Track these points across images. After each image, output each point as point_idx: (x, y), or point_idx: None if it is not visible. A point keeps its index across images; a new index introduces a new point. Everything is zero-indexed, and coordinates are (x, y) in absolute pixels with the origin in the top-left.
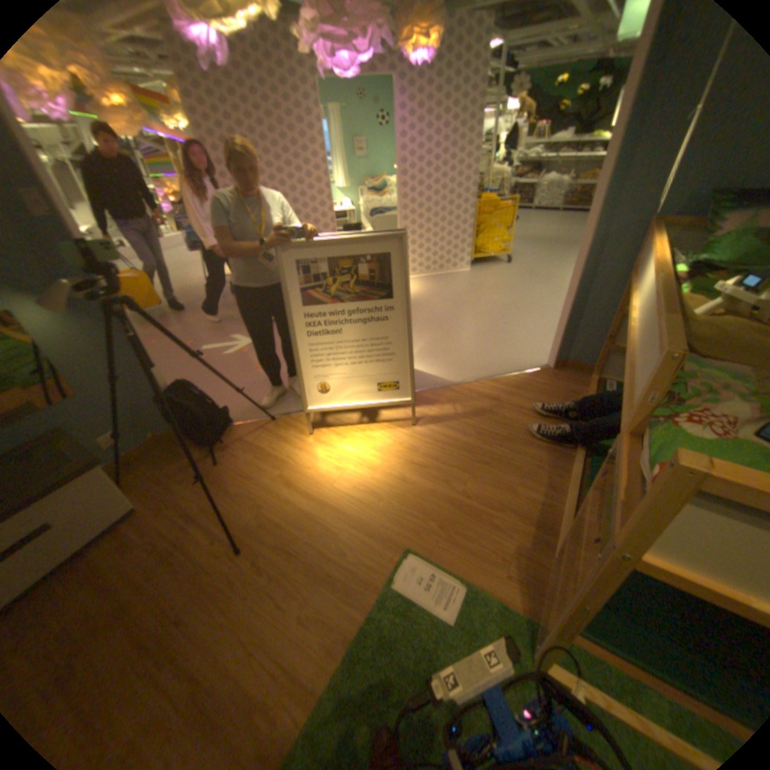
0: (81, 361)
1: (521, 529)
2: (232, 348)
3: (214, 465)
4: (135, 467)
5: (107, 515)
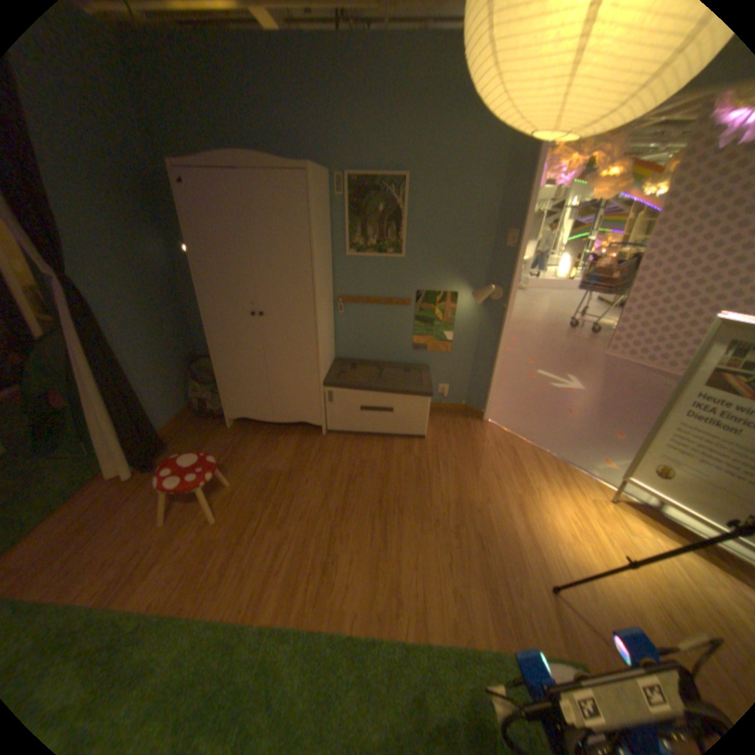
0: (464, 335)
1: None
2: (559, 383)
3: (482, 449)
4: (442, 414)
5: (414, 426)
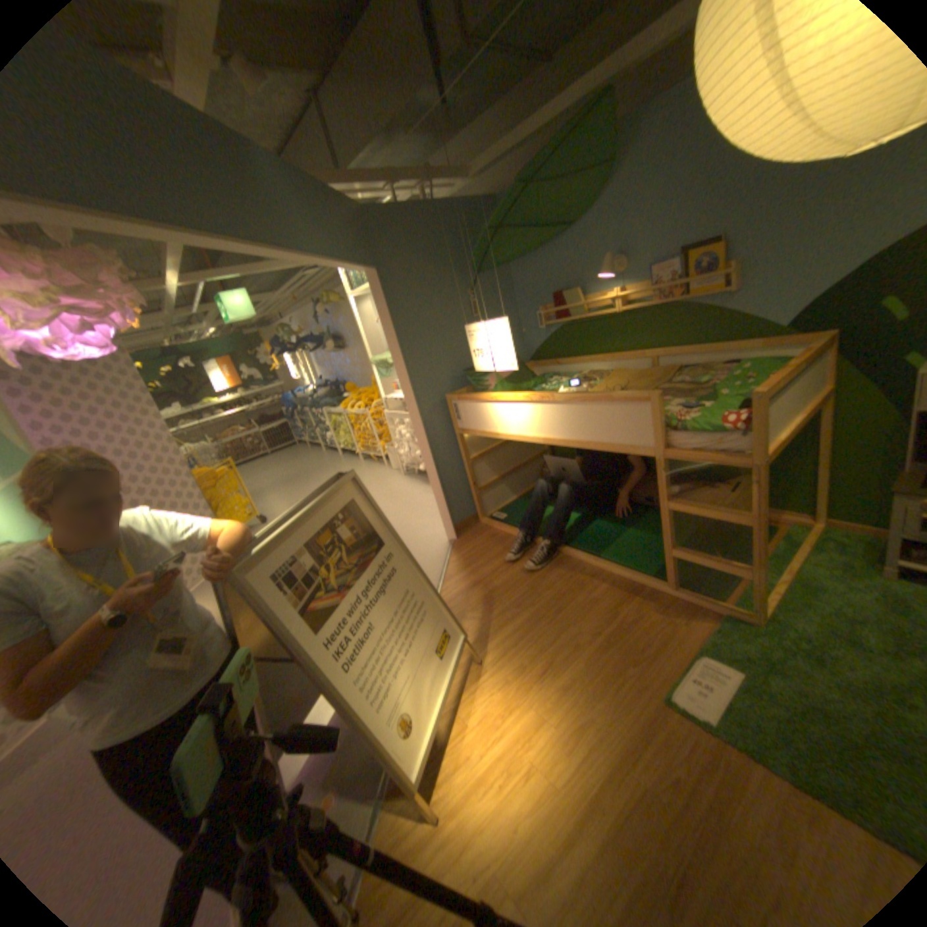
0: None
1: (634, 605)
2: None
3: None
4: None
5: None
